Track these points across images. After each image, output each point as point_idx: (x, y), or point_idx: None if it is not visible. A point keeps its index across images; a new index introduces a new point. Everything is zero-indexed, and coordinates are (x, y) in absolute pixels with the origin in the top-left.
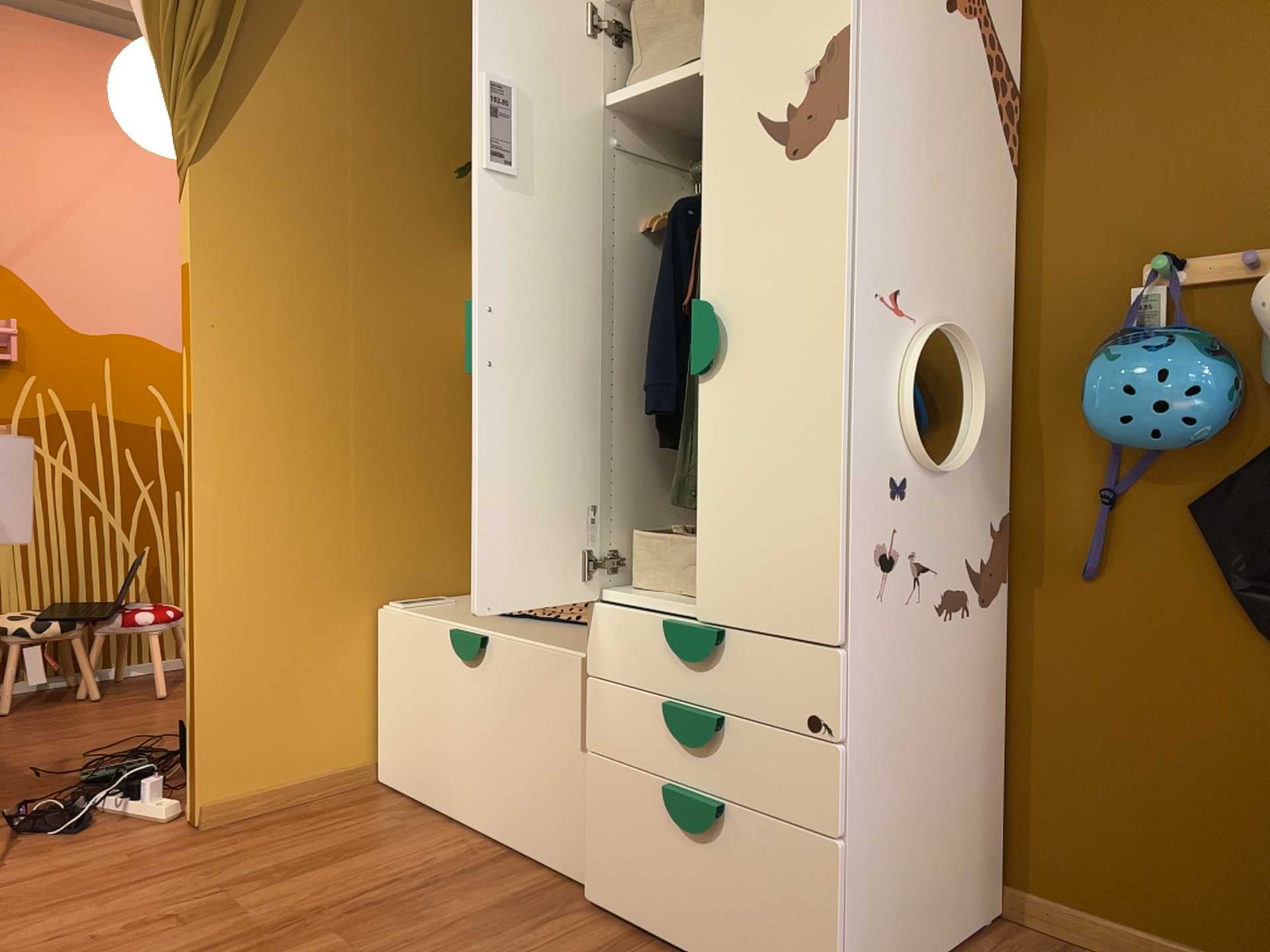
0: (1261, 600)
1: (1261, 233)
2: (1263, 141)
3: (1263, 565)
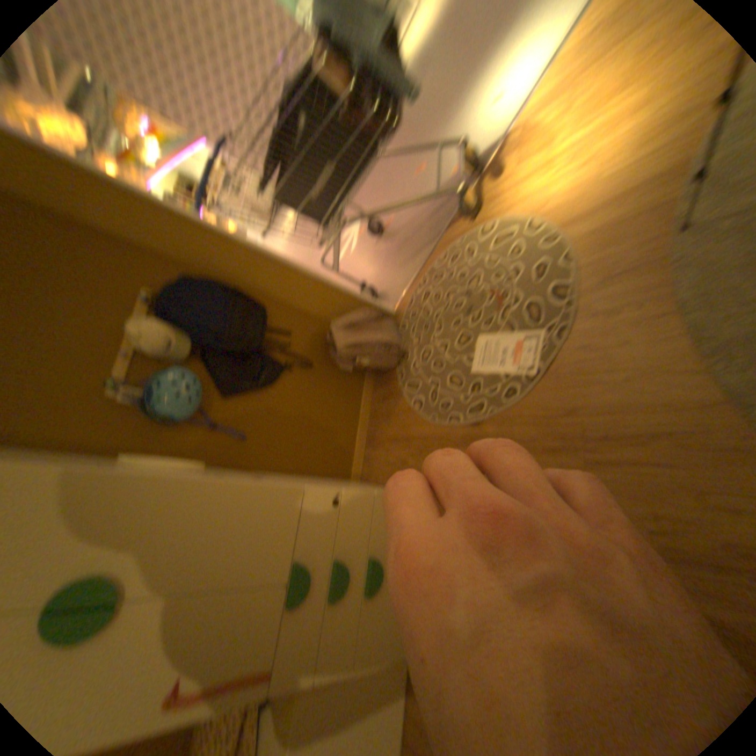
0: (263, 379)
1: (111, 347)
2: (62, 335)
3: (251, 376)
